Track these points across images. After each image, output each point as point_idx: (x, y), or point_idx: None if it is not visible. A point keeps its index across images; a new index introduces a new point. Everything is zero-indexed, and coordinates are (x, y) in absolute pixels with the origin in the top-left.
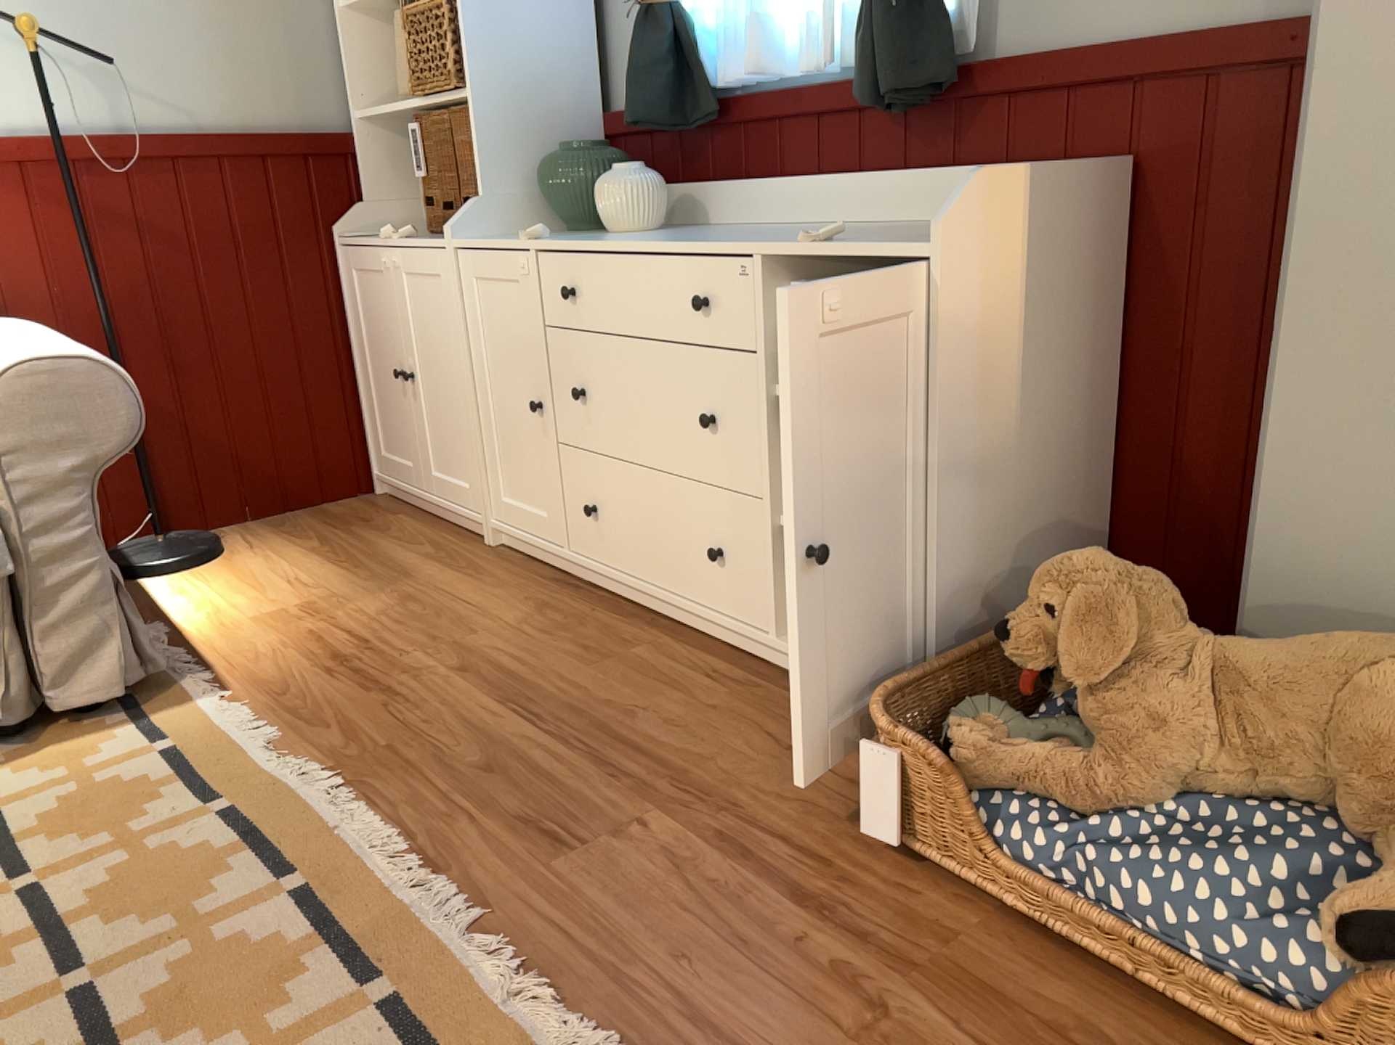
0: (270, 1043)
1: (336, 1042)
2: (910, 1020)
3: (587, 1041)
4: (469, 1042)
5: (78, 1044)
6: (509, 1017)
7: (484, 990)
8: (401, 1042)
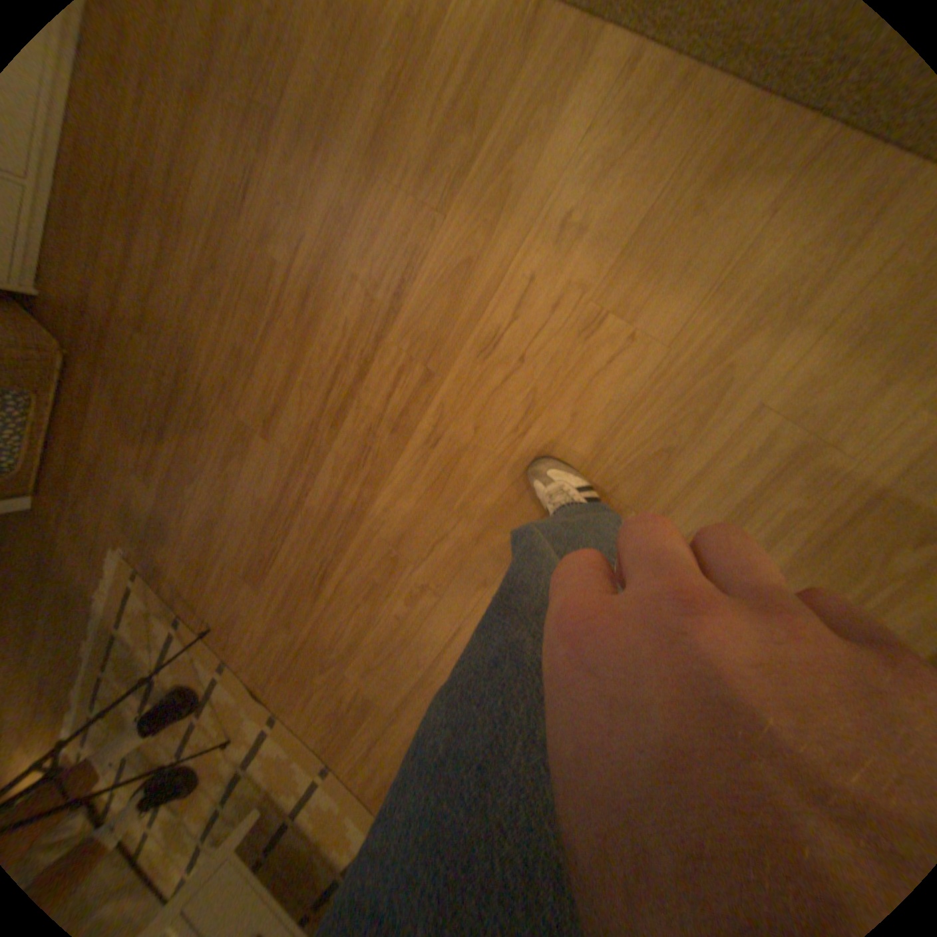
0: (124, 652)
1: (119, 635)
2: (69, 487)
3: (97, 571)
4: (108, 601)
5: (140, 702)
6: (100, 593)
7: (97, 602)
8: (113, 618)
